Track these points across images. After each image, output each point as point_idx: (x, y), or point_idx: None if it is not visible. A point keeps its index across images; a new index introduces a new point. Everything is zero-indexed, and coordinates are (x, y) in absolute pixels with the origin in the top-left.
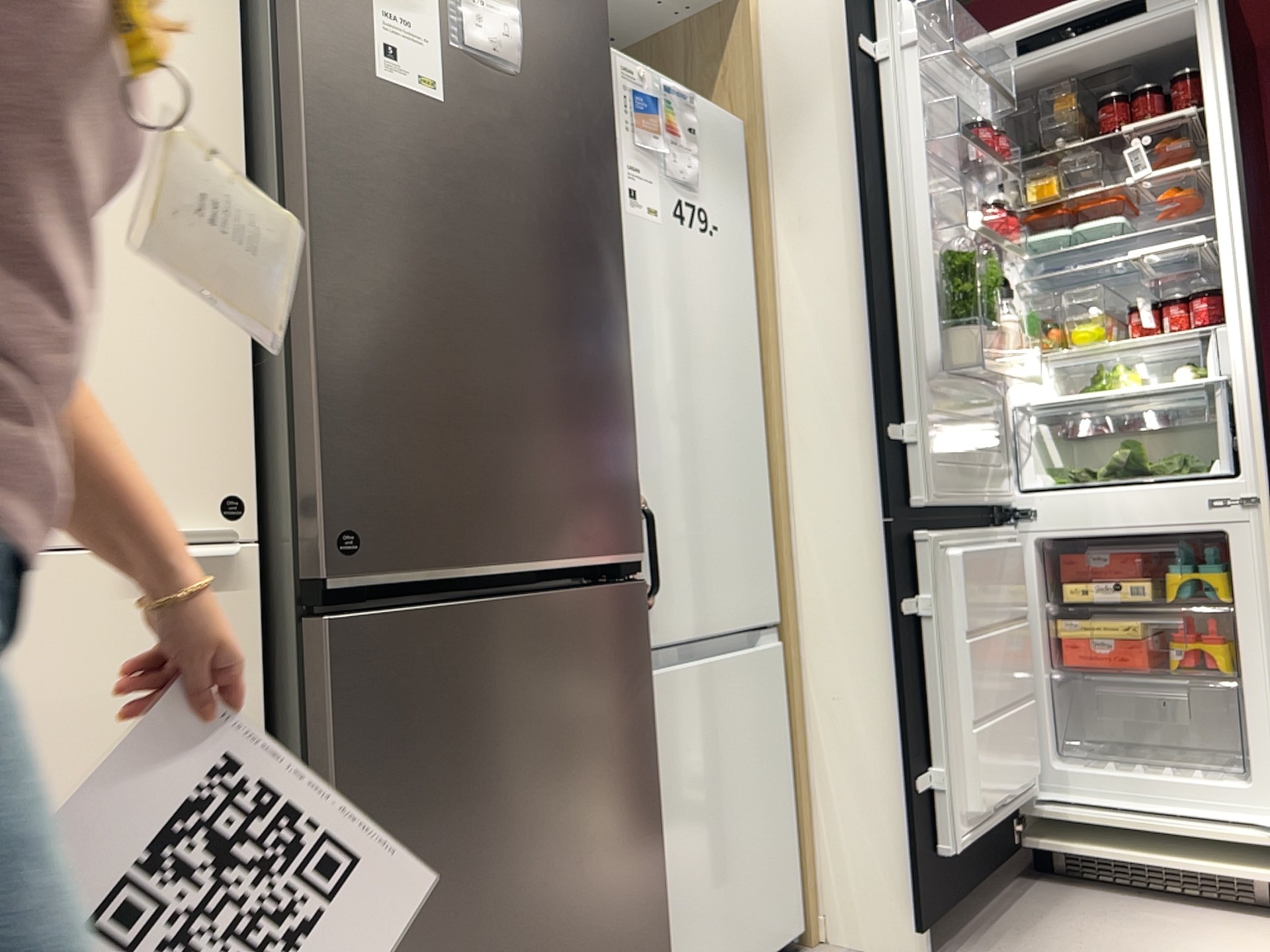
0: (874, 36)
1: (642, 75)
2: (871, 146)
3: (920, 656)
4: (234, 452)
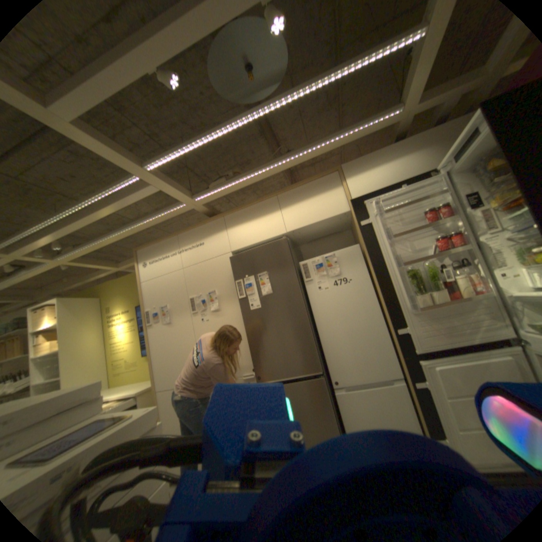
0: (367, 216)
1: (317, 259)
2: (372, 250)
3: (431, 401)
4: (252, 362)
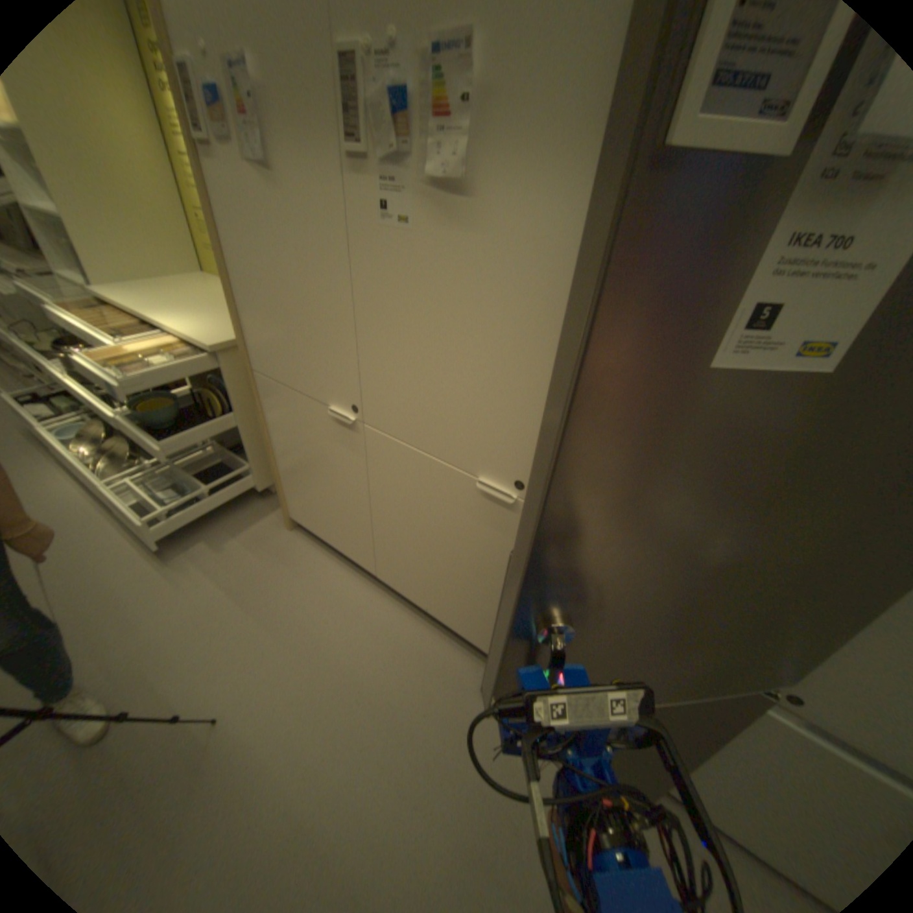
0: None
1: None
2: None
3: None
4: (527, 464)
